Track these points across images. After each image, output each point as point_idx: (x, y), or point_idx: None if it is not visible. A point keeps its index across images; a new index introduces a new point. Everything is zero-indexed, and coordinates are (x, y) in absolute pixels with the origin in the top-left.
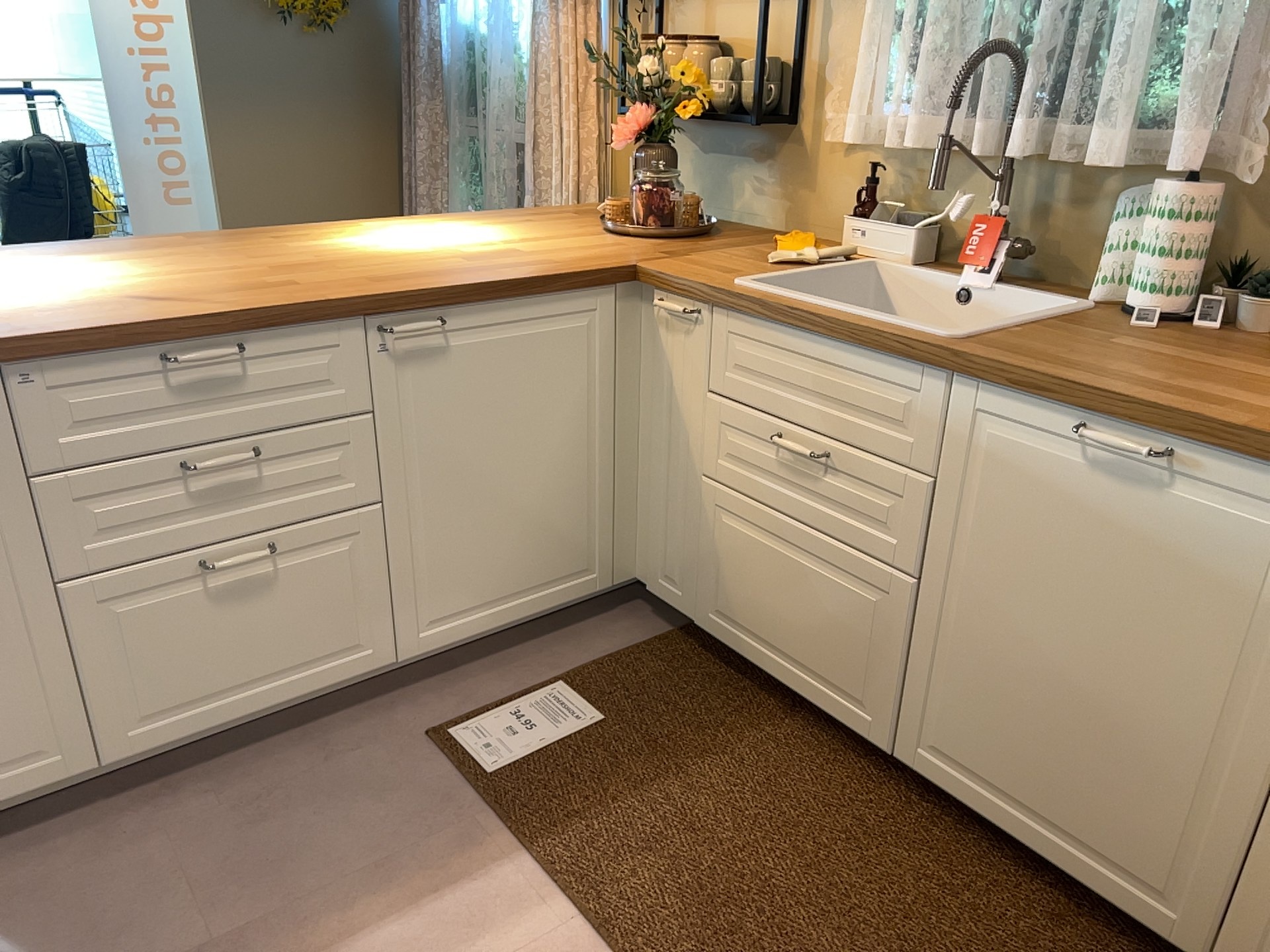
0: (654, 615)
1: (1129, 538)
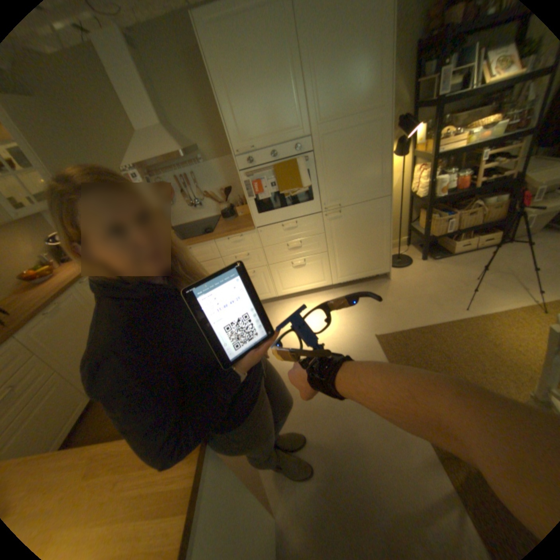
0: None
1: (65, 319)
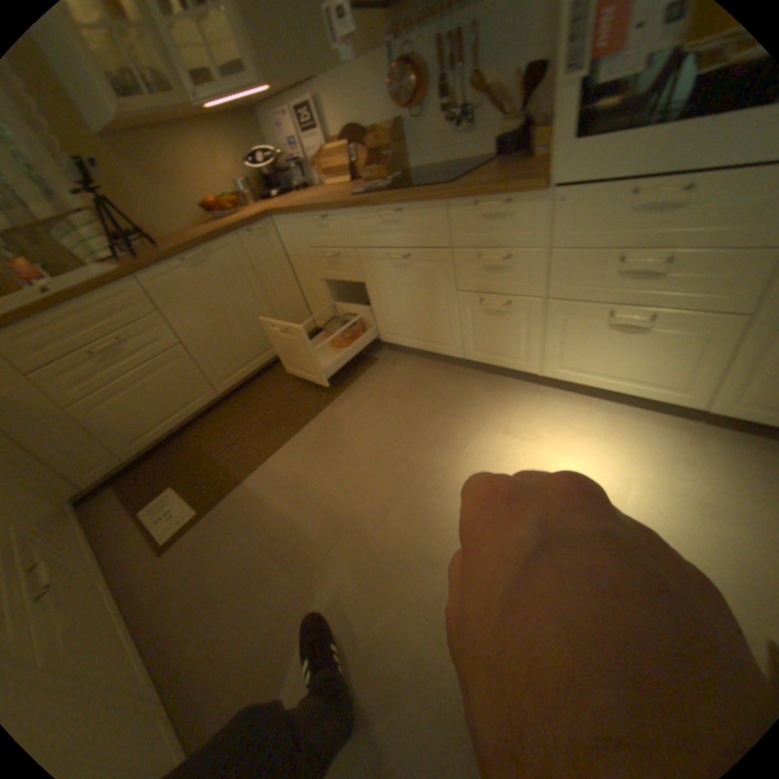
0: (92, 500)
1: (210, 277)
